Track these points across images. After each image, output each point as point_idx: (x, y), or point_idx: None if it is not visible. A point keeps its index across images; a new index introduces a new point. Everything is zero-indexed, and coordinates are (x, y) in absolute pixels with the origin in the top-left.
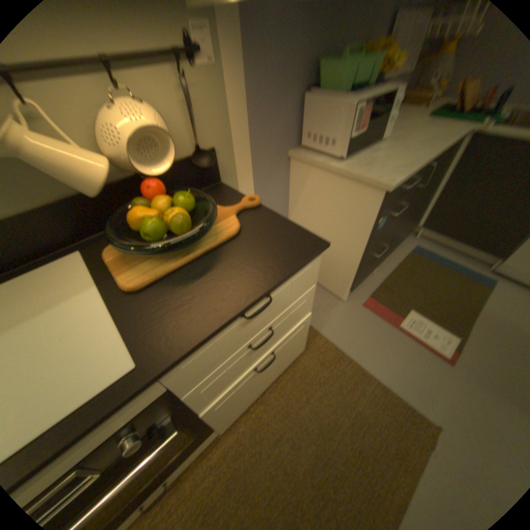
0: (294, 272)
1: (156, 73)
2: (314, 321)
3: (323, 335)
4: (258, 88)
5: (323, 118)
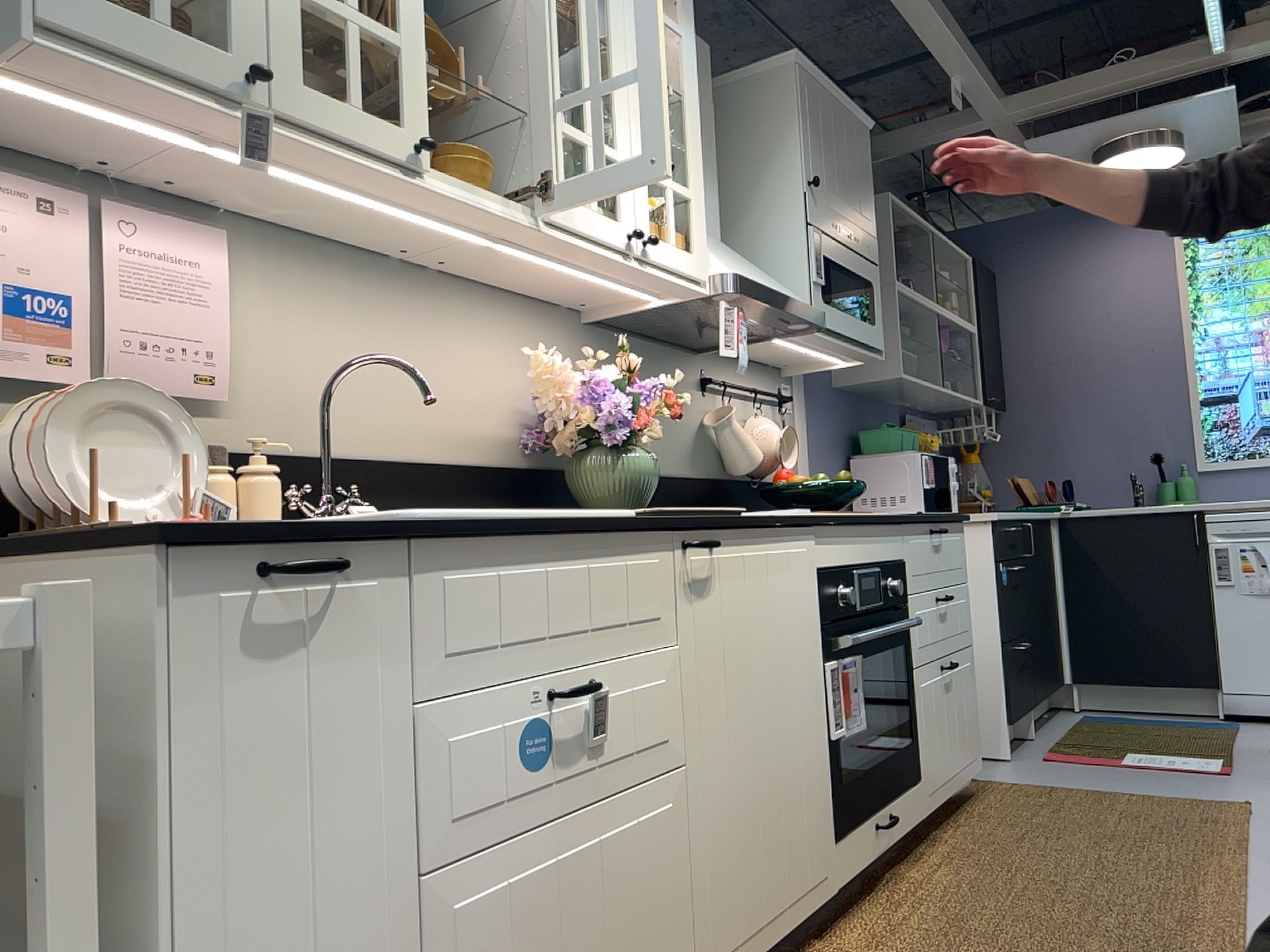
0: (953, 529)
1: (768, 411)
2: (975, 777)
3: (1004, 781)
4: (819, 446)
5: (882, 483)
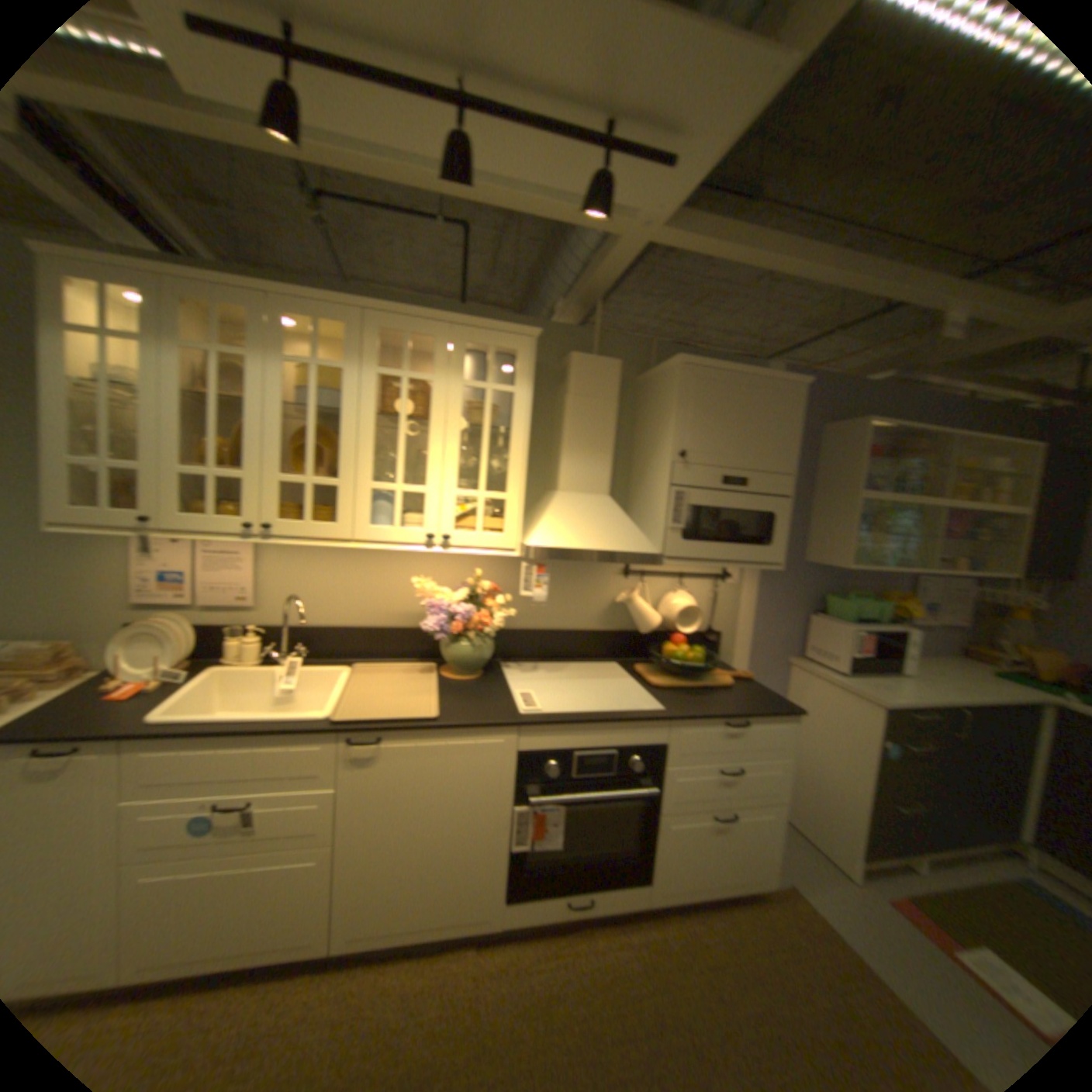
0: (771, 721)
1: (700, 584)
2: (799, 887)
3: (810, 906)
4: (766, 605)
5: (827, 639)
